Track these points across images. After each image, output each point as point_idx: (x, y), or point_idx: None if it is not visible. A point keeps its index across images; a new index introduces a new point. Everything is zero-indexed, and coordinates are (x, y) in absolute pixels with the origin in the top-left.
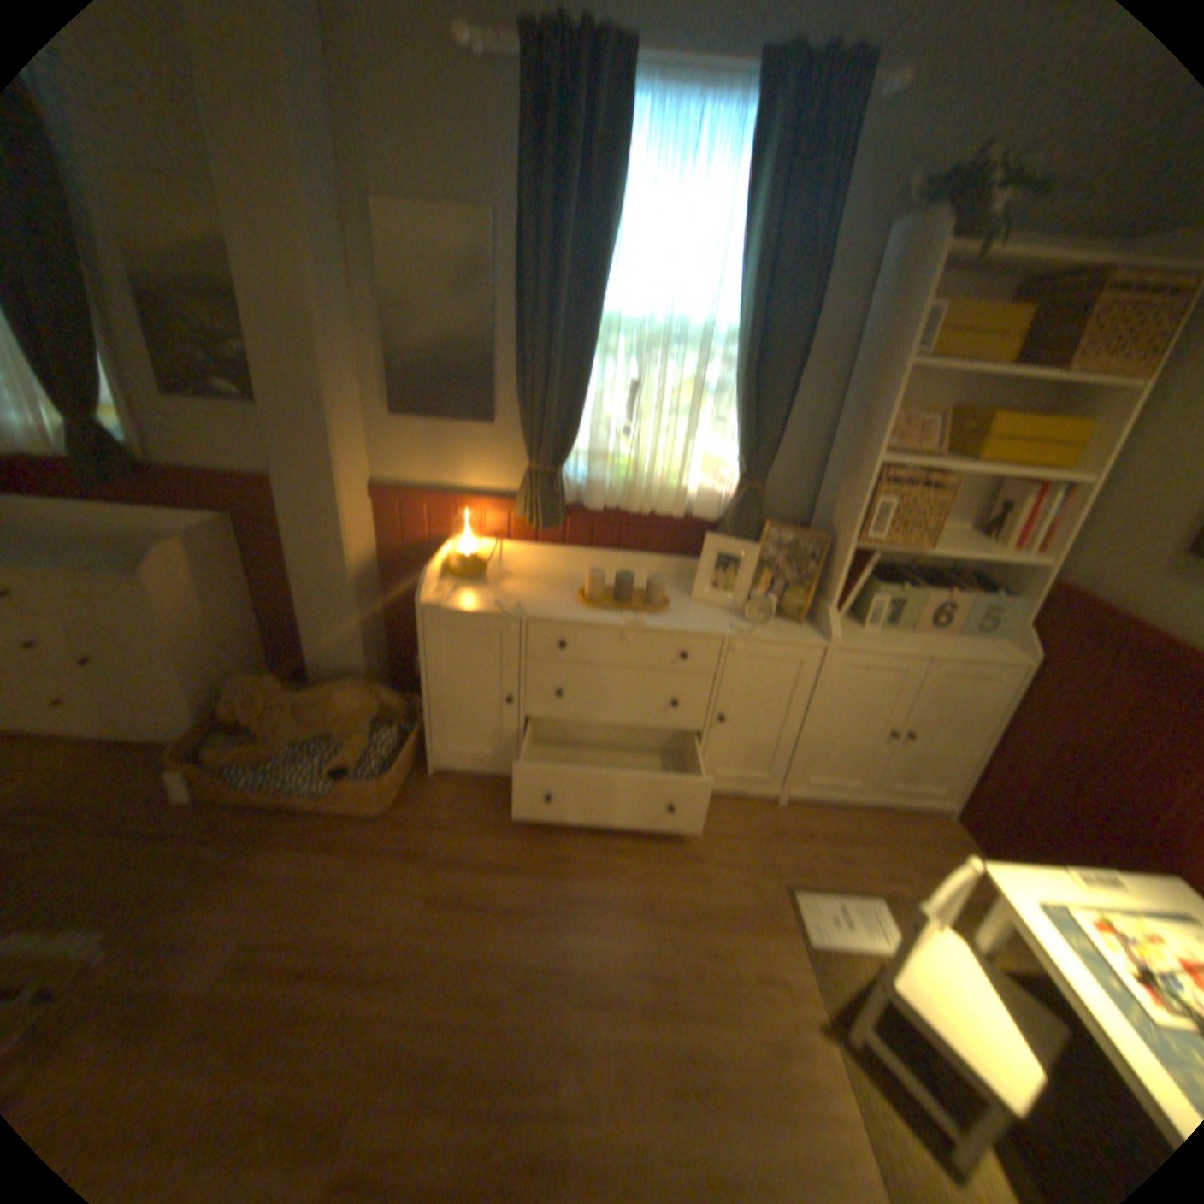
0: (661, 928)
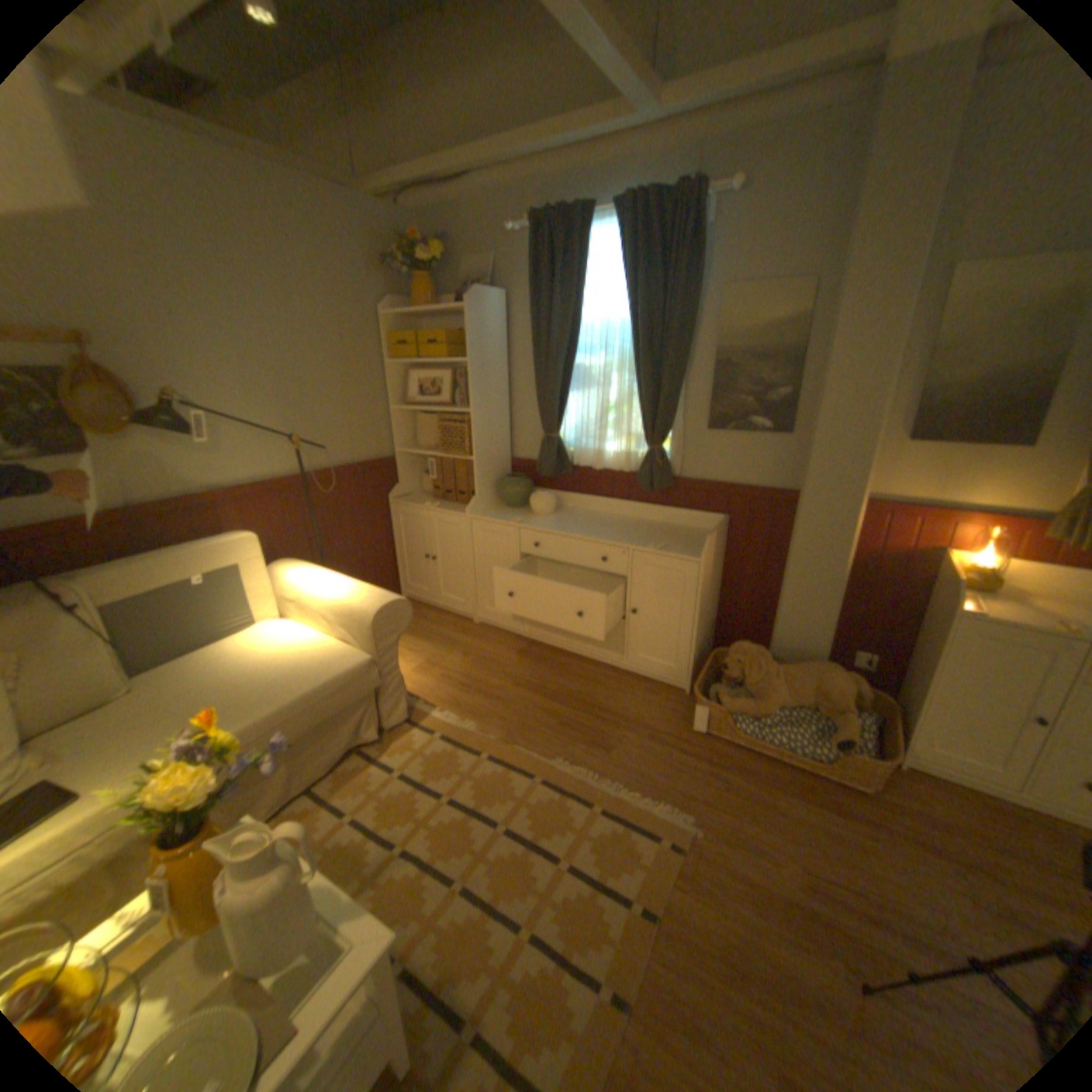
0: None
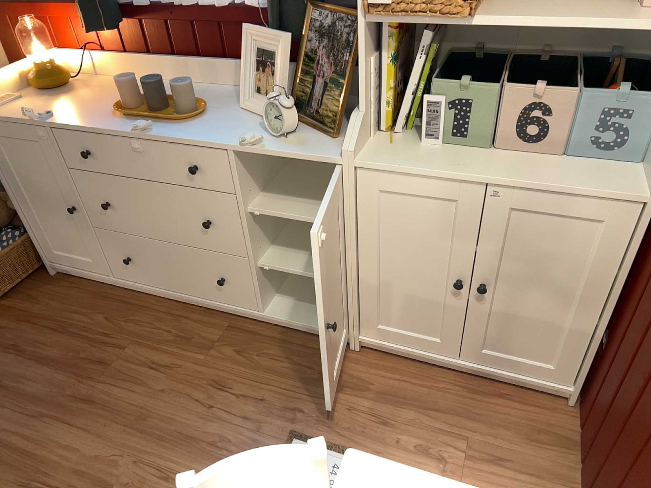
0: (143, 437)
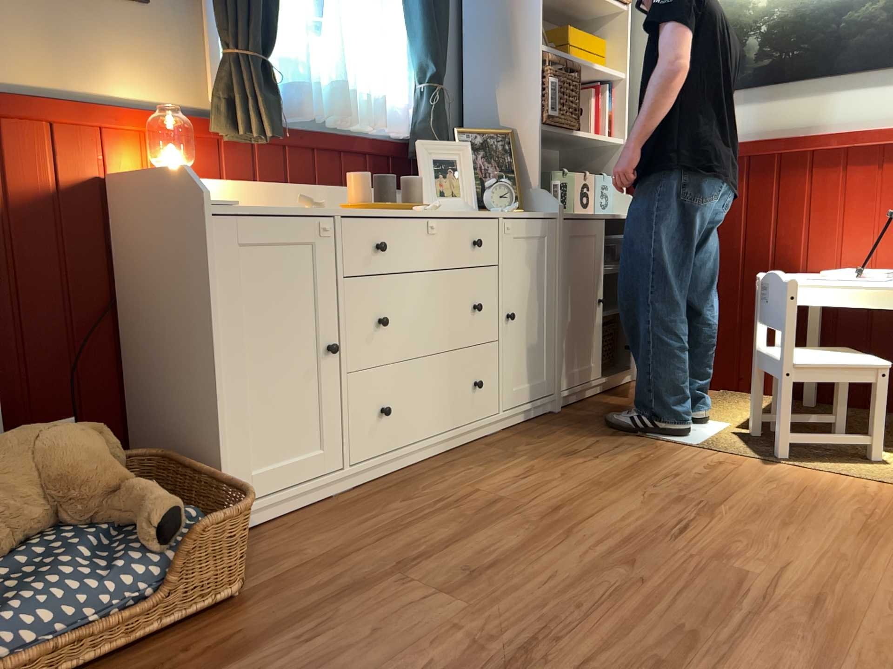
0: (621, 484)
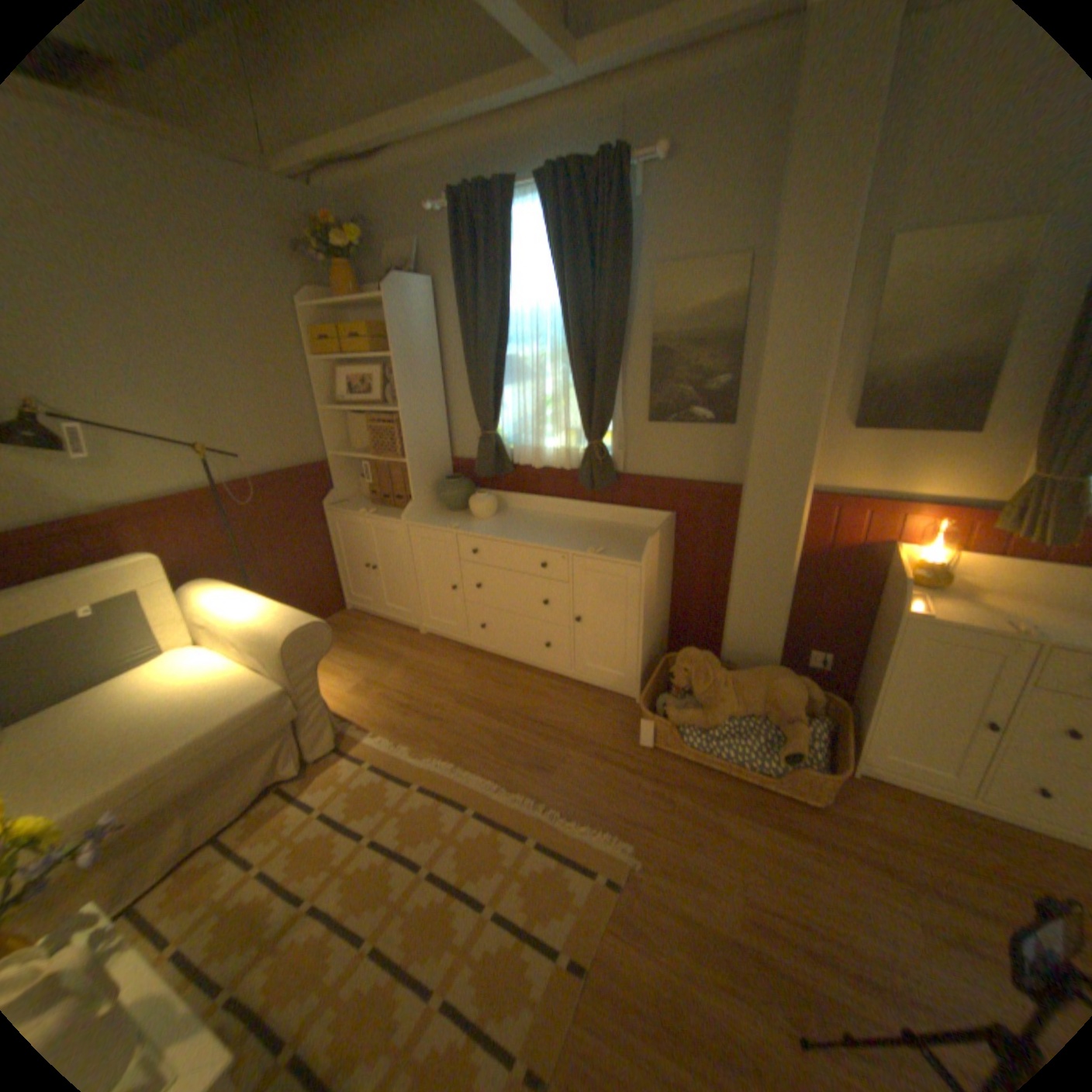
0: None
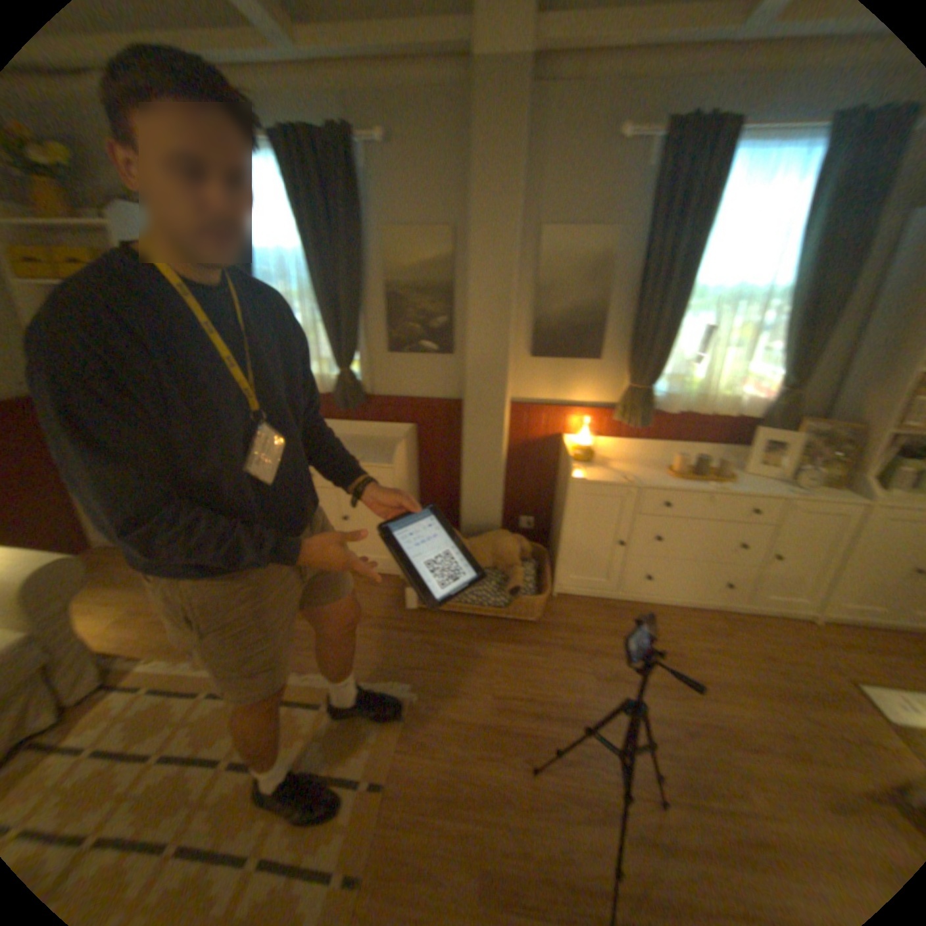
0: (768, 703)
